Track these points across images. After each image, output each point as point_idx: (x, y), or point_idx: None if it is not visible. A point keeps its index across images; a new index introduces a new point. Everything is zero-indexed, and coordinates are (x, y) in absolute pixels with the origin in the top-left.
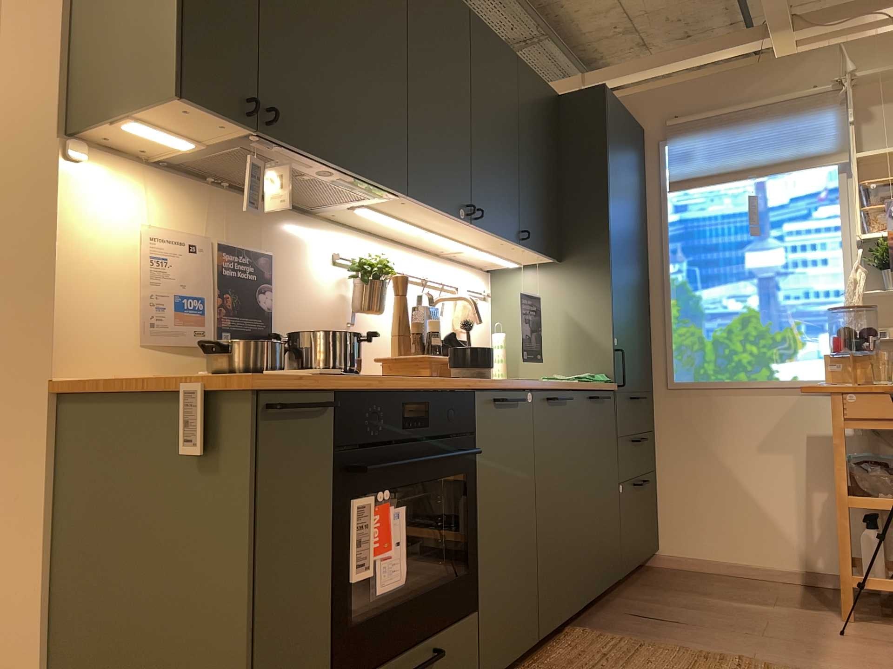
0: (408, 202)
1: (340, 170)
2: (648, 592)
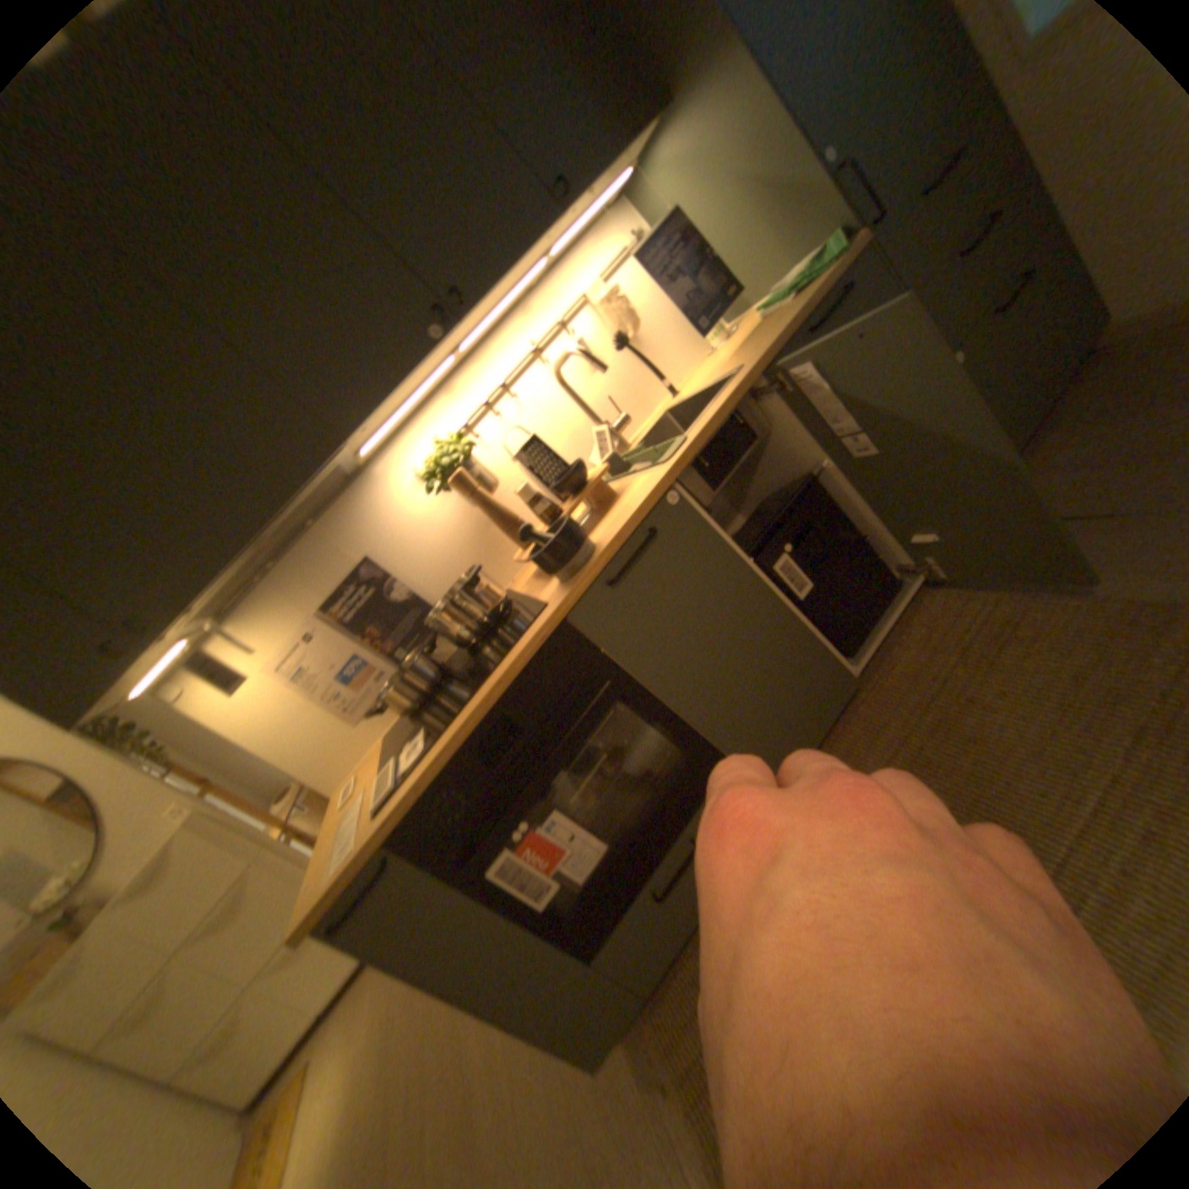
0: (366, 420)
1: (255, 534)
2: (1078, 434)
